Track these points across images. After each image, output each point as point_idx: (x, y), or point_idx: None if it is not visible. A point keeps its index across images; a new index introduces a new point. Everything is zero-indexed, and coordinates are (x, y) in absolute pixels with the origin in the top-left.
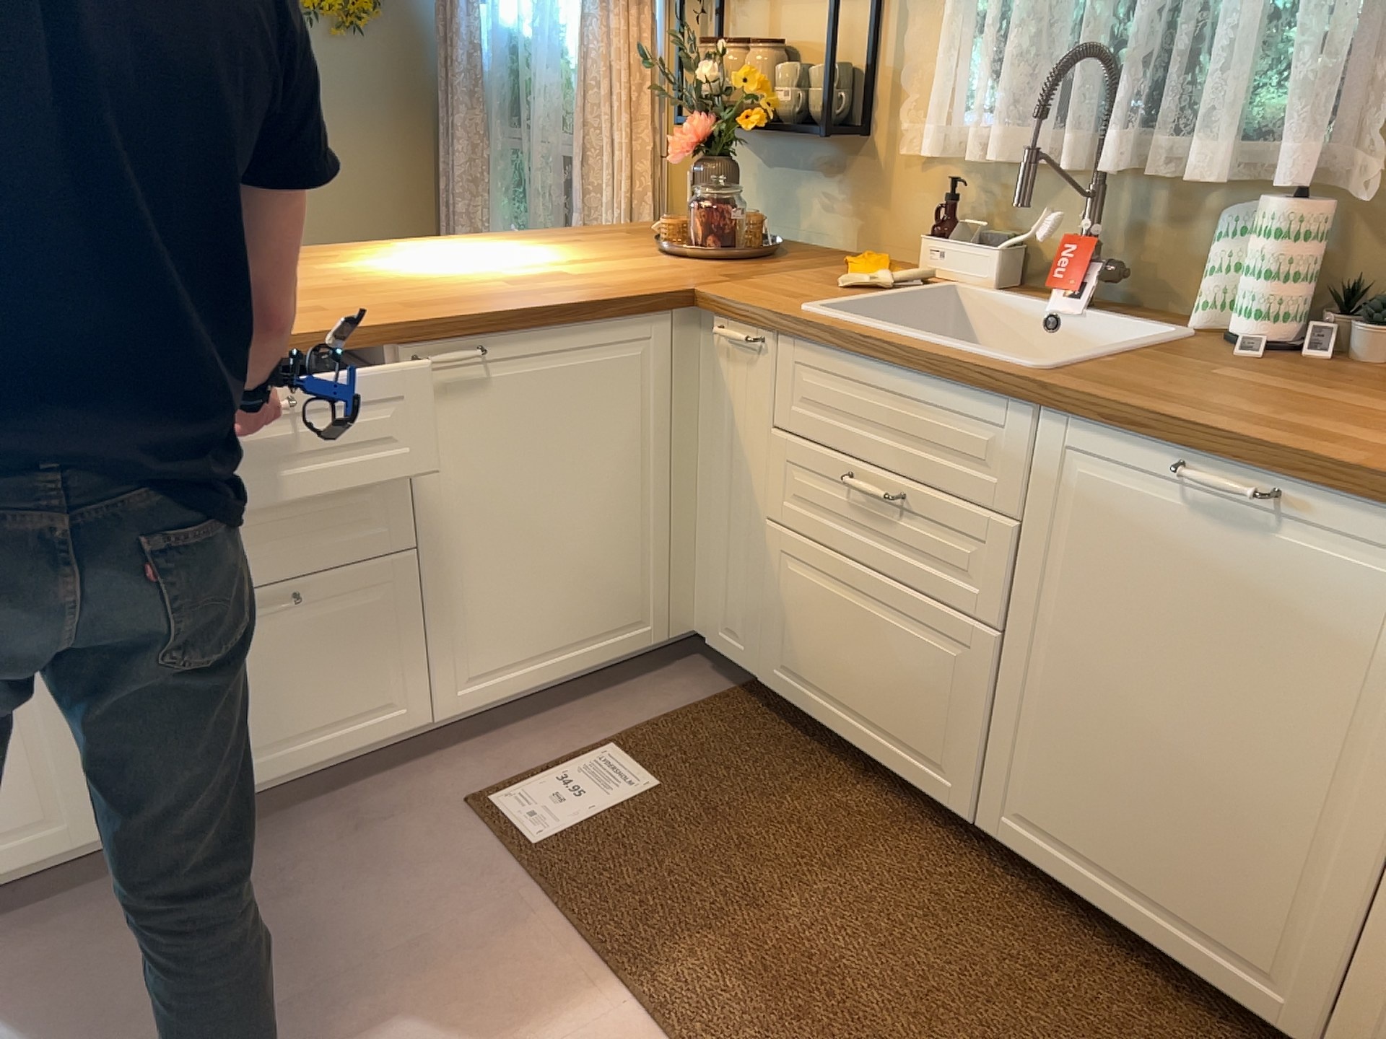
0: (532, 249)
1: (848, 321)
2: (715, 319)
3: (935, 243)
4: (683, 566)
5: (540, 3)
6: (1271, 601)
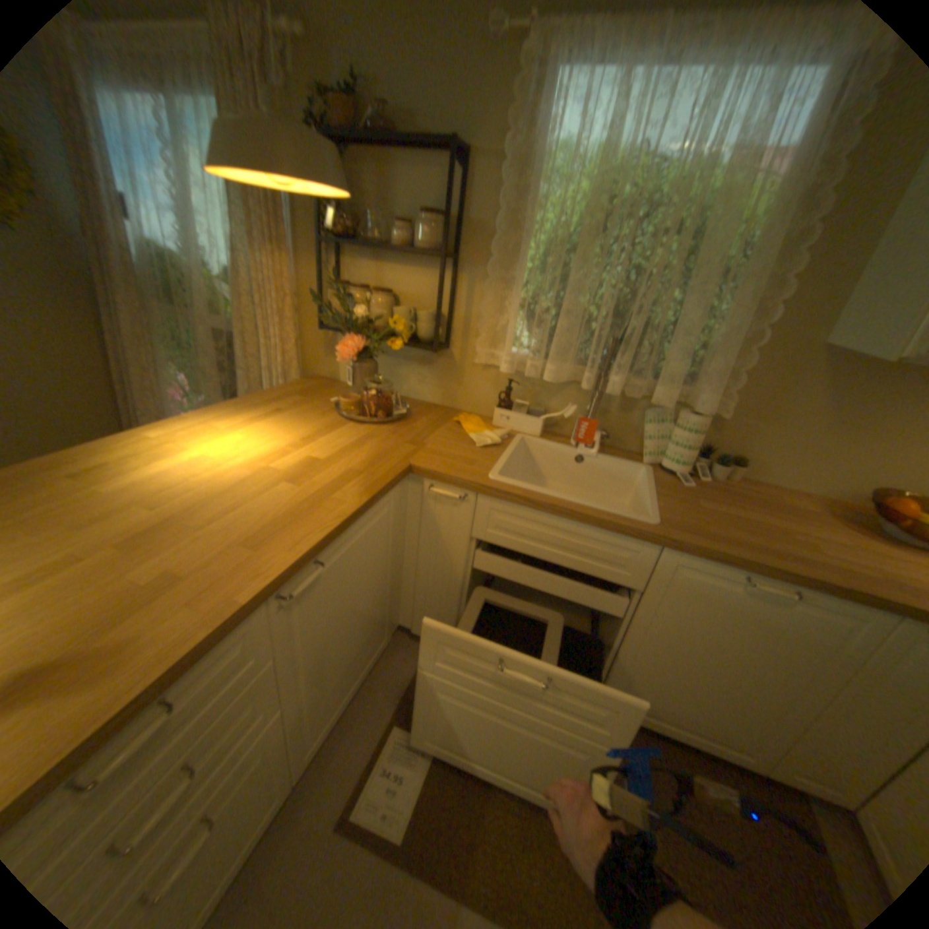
0: (260, 426)
1: (528, 489)
2: (422, 477)
3: (505, 411)
4: (397, 600)
5: (176, 224)
6: (787, 632)
